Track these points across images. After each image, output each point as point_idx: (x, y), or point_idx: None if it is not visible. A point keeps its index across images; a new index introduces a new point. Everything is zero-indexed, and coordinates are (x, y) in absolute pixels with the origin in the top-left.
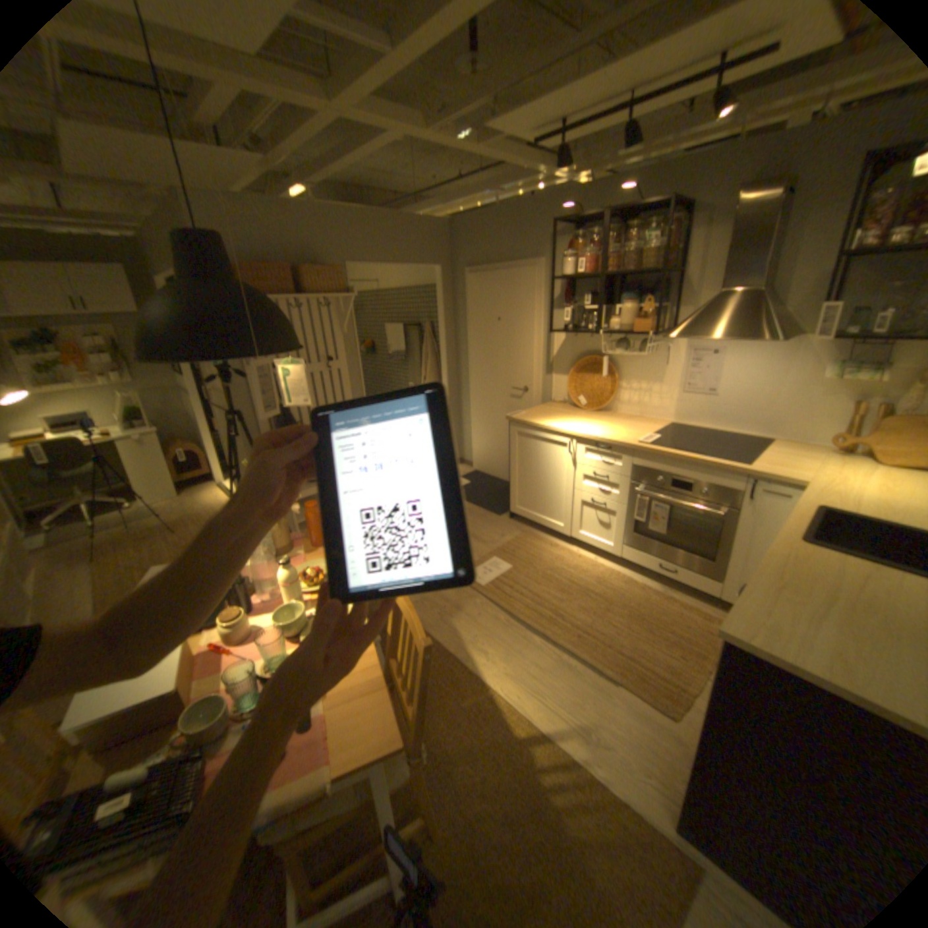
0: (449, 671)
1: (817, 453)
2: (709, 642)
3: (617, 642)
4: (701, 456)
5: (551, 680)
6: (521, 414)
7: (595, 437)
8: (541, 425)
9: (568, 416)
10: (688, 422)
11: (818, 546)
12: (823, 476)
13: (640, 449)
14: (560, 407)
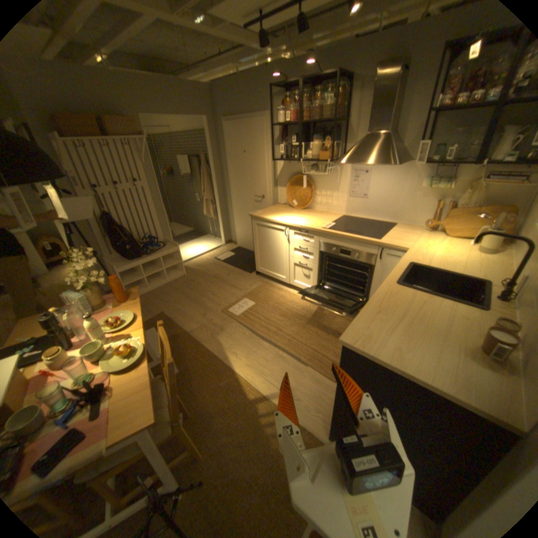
0: (214, 366)
1: (417, 230)
2: None
3: (309, 342)
4: (354, 235)
5: (271, 366)
6: (258, 213)
7: (298, 225)
8: (268, 219)
9: (285, 213)
10: (352, 214)
11: (403, 286)
12: (417, 244)
13: (322, 232)
14: (282, 207)
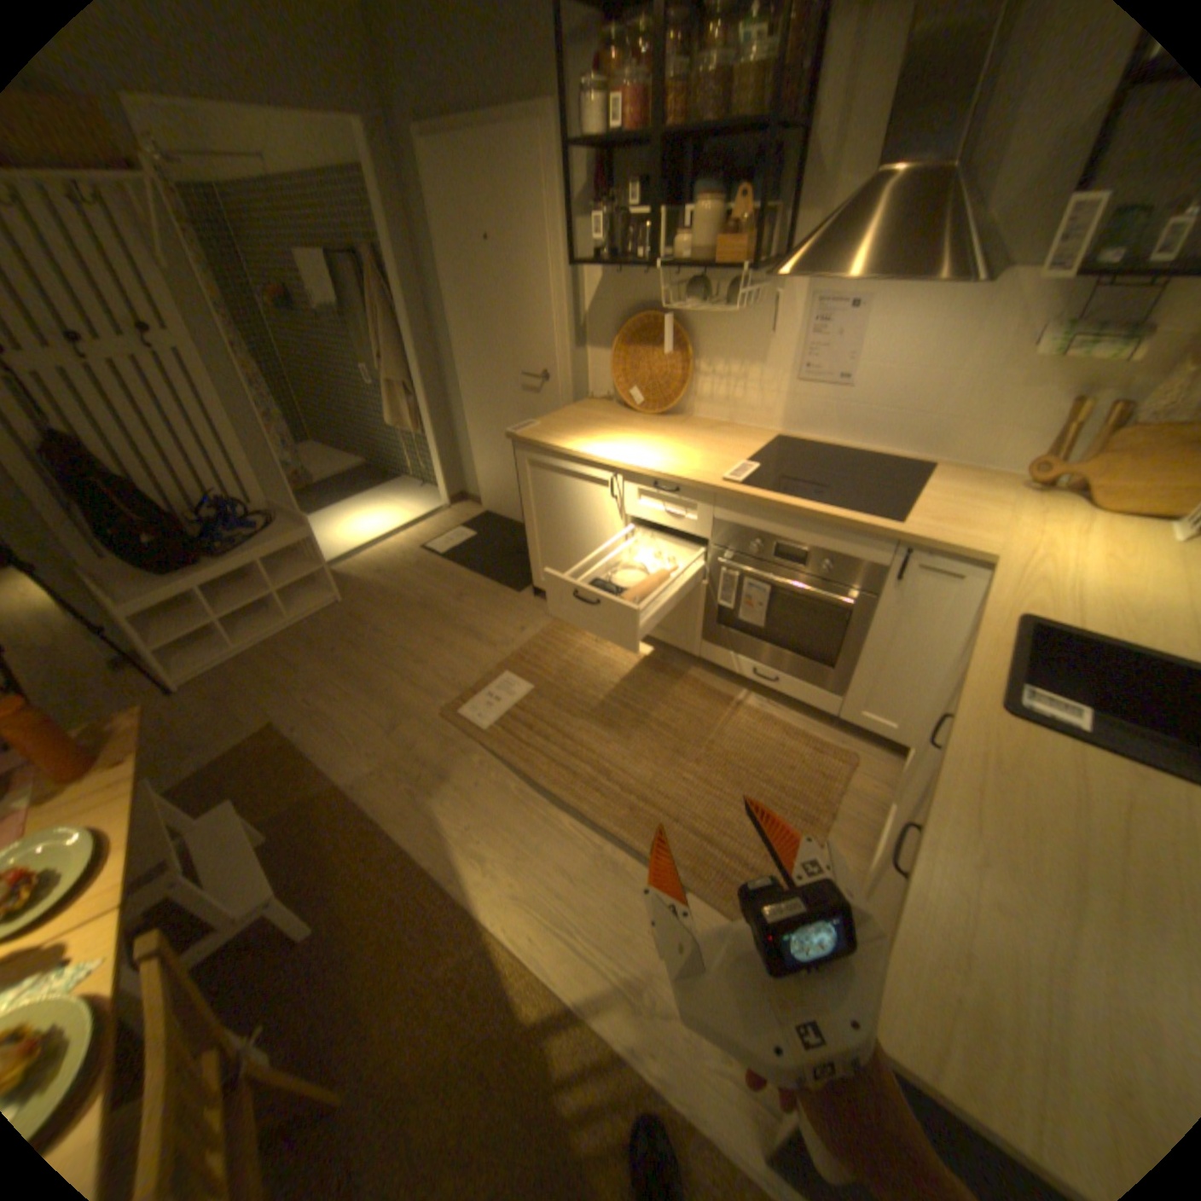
0: (417, 905)
1: (1001, 488)
2: (821, 790)
3: (688, 810)
4: (823, 505)
5: (584, 896)
6: (533, 427)
7: (651, 470)
8: (564, 448)
9: (611, 426)
10: (803, 433)
11: (1033, 725)
12: (1018, 540)
13: (726, 493)
14: (601, 409)
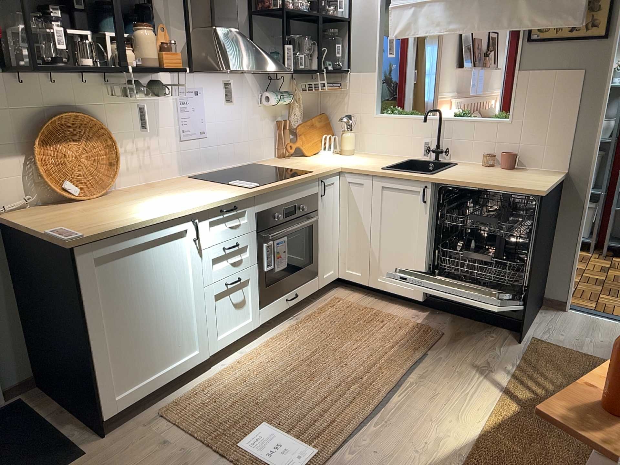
0: None
1: (282, 161)
2: (358, 309)
3: (379, 348)
4: (292, 177)
5: (444, 389)
6: (69, 230)
7: (221, 200)
8: (145, 220)
9: (109, 208)
10: (192, 172)
11: (436, 173)
12: (328, 164)
13: (262, 191)
14: (46, 211)
